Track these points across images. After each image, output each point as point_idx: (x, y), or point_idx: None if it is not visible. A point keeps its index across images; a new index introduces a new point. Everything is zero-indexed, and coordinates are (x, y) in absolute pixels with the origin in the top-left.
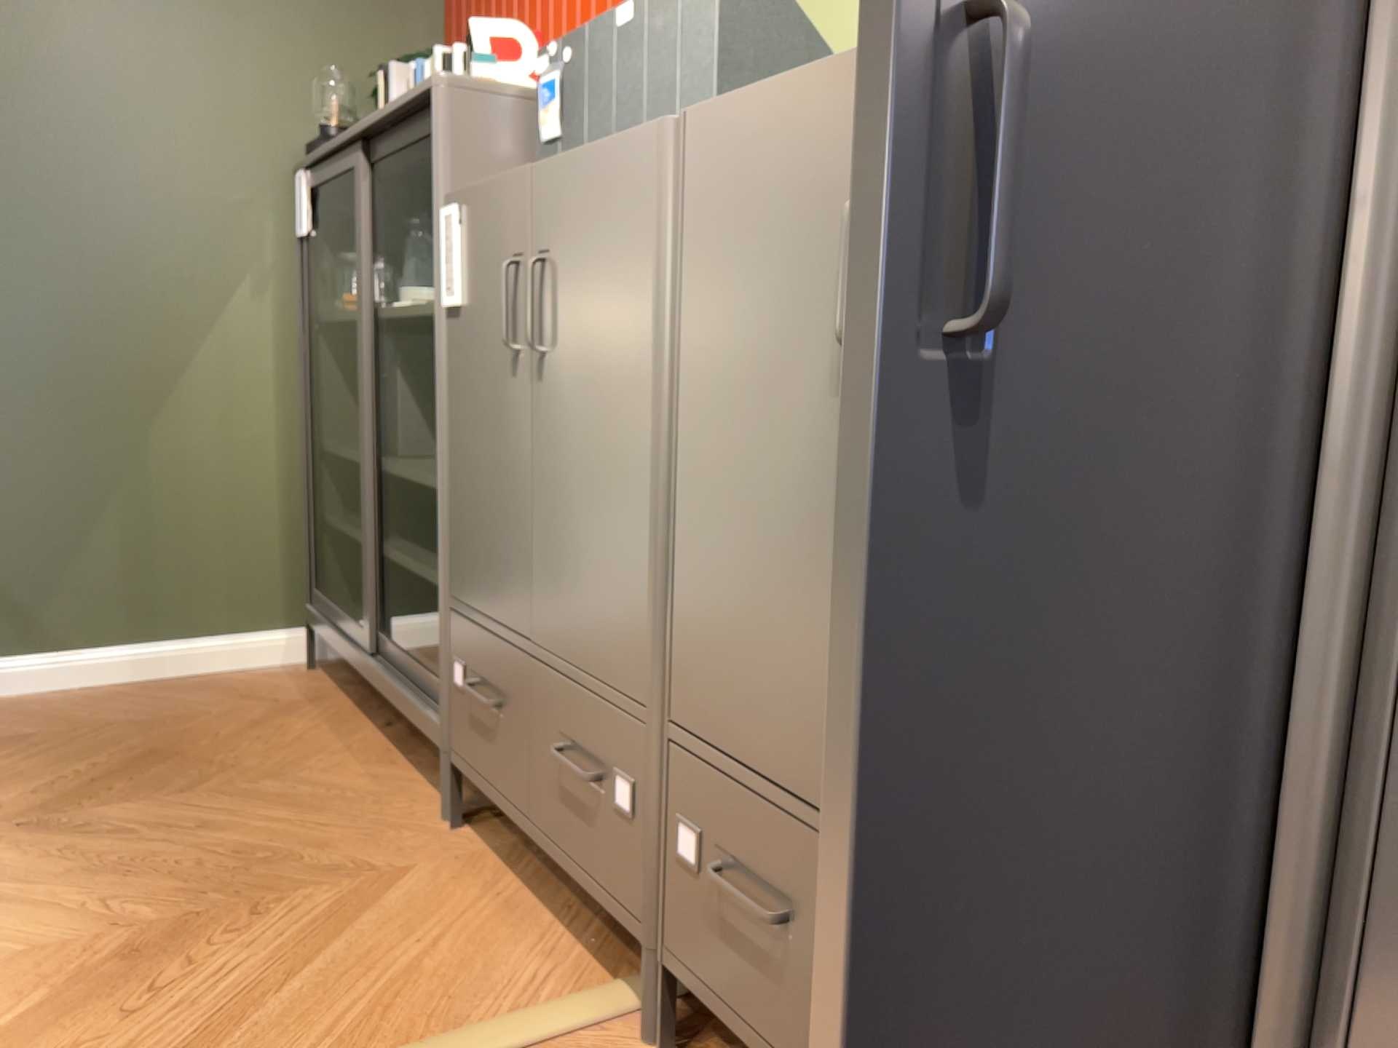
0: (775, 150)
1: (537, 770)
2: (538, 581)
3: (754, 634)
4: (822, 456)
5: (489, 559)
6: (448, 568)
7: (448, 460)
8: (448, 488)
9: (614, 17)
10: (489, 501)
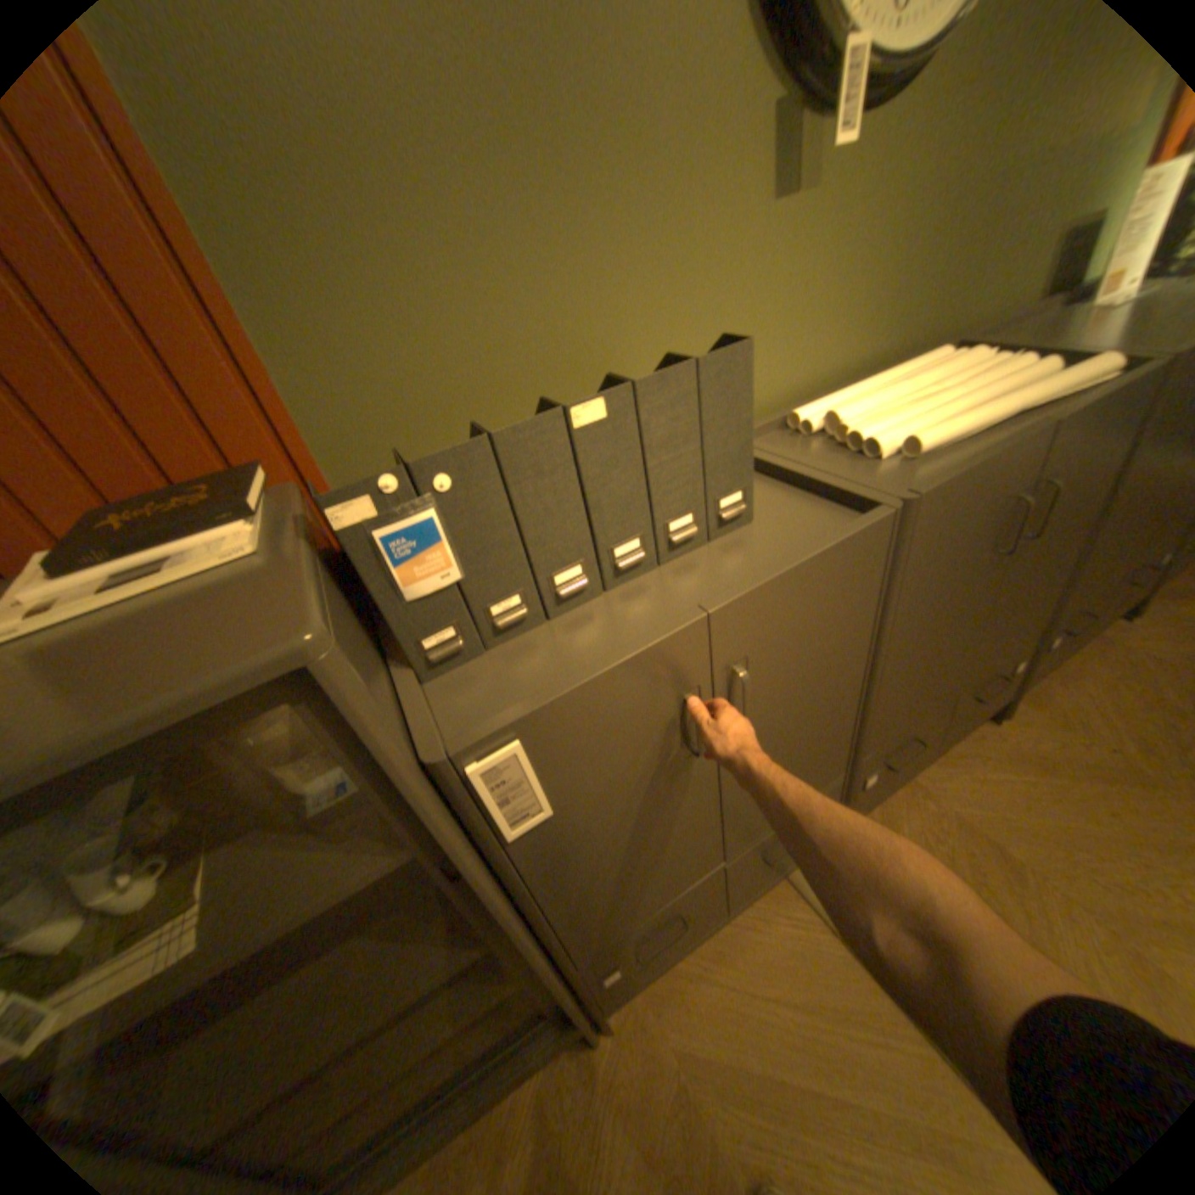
0: (981, 492)
1: (740, 891)
2: (738, 828)
3: (925, 684)
4: (975, 600)
5: (657, 886)
6: (572, 961)
7: (548, 919)
8: (555, 930)
9: (562, 410)
10: (651, 863)
